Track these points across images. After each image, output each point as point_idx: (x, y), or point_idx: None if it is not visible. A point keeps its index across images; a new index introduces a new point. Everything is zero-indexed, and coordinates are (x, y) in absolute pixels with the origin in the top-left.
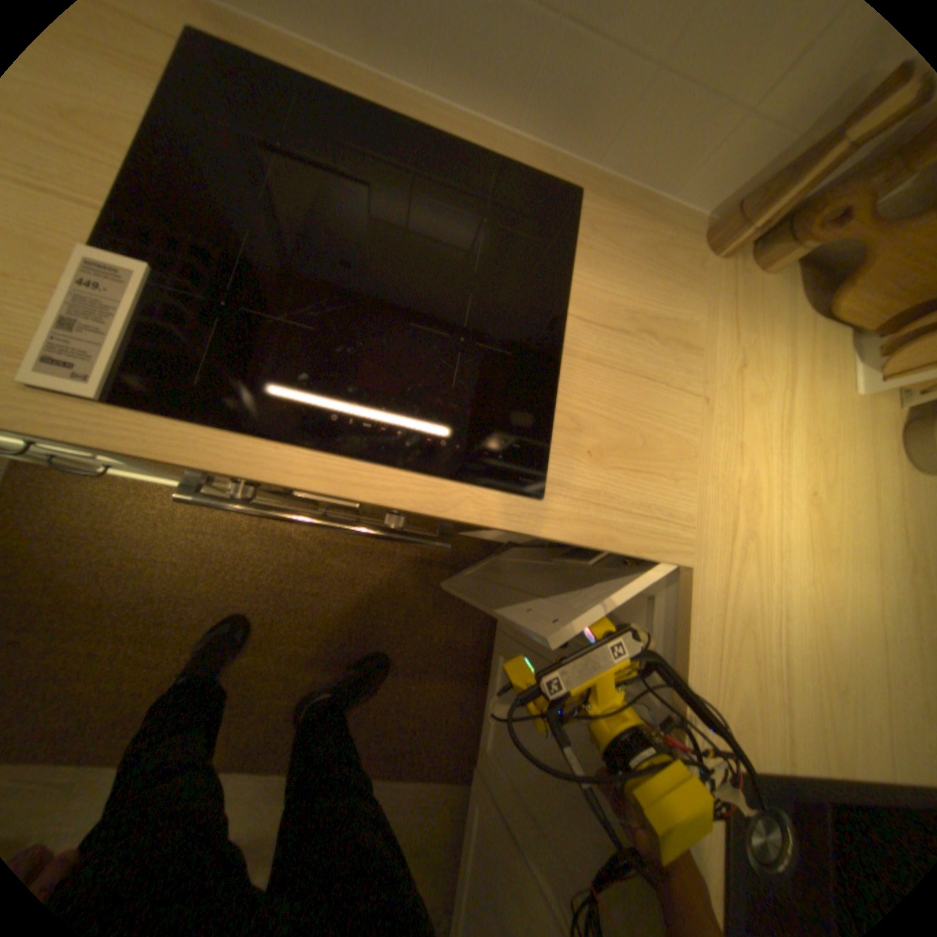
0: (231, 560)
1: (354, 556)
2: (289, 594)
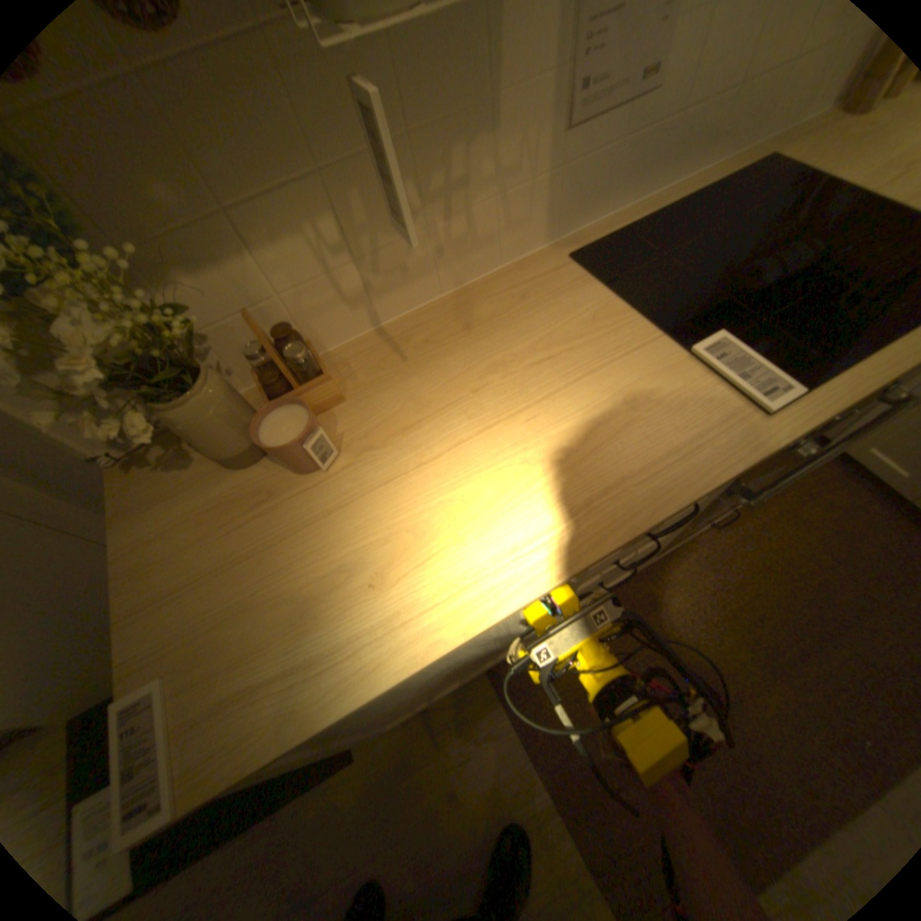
0: (678, 623)
1: (745, 550)
2: (741, 613)
